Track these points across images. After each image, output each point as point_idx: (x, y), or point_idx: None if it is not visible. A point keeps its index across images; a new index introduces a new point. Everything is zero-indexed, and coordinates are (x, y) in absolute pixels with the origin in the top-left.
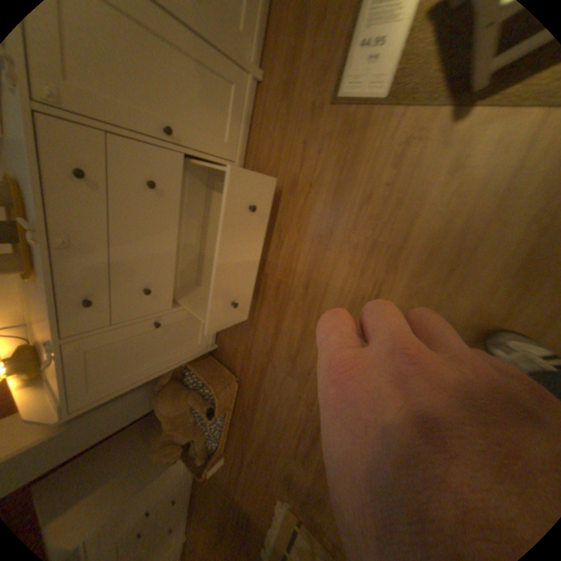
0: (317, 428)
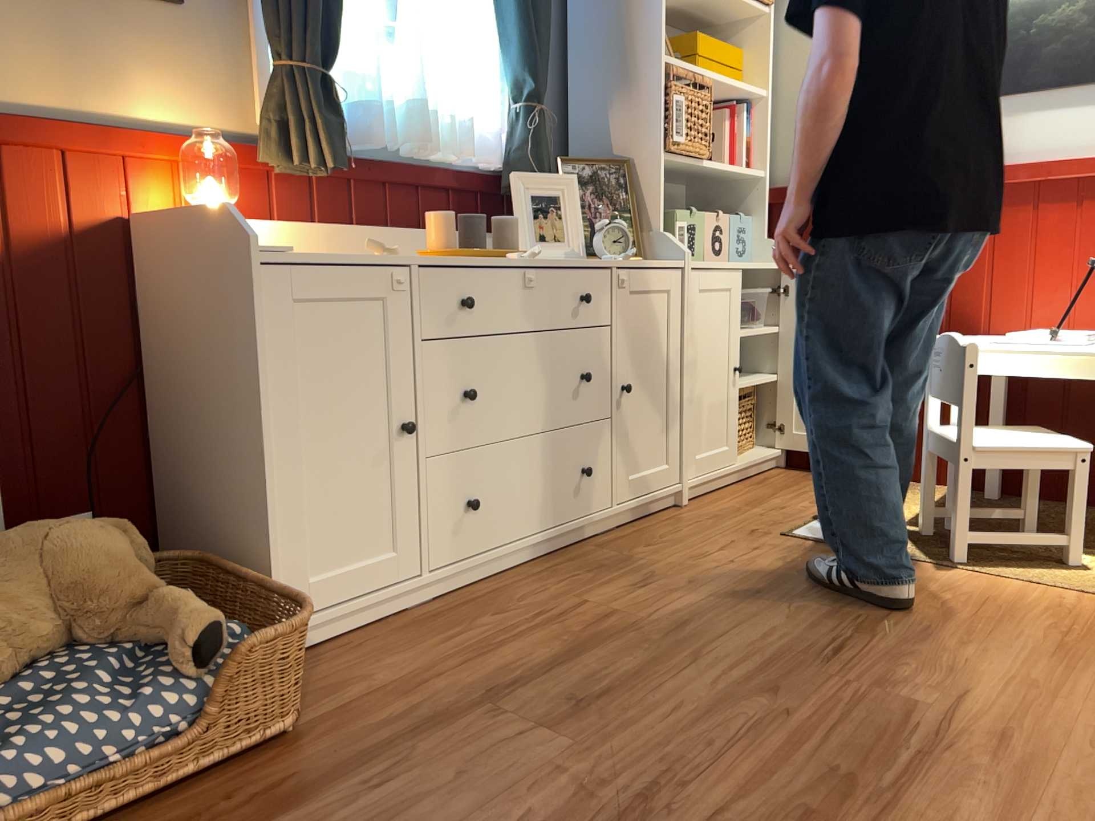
0: None
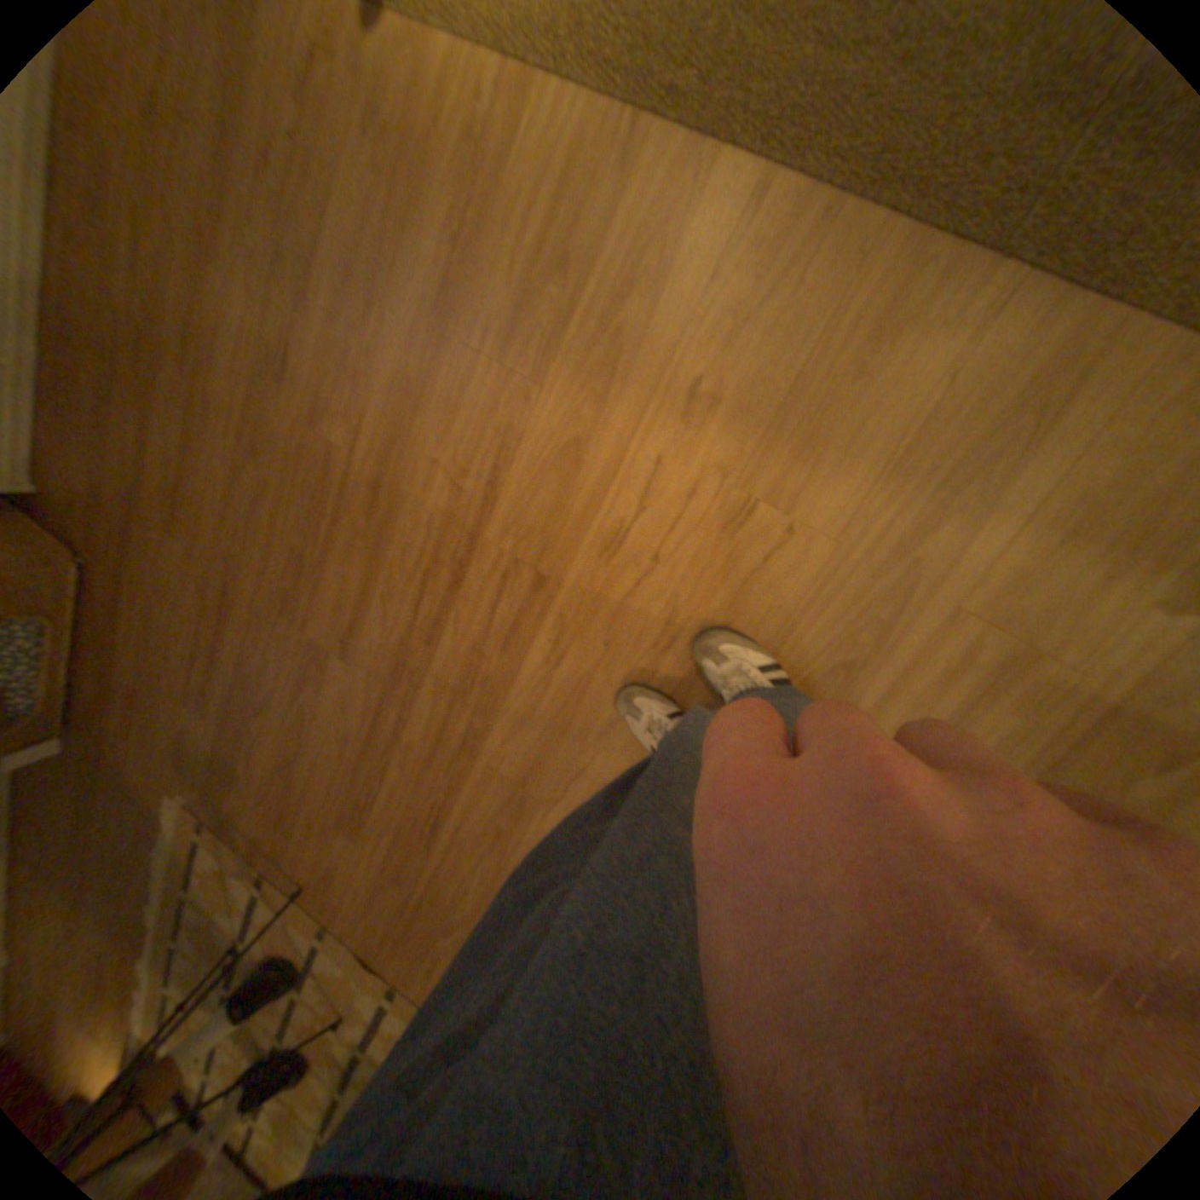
0: (212, 631)
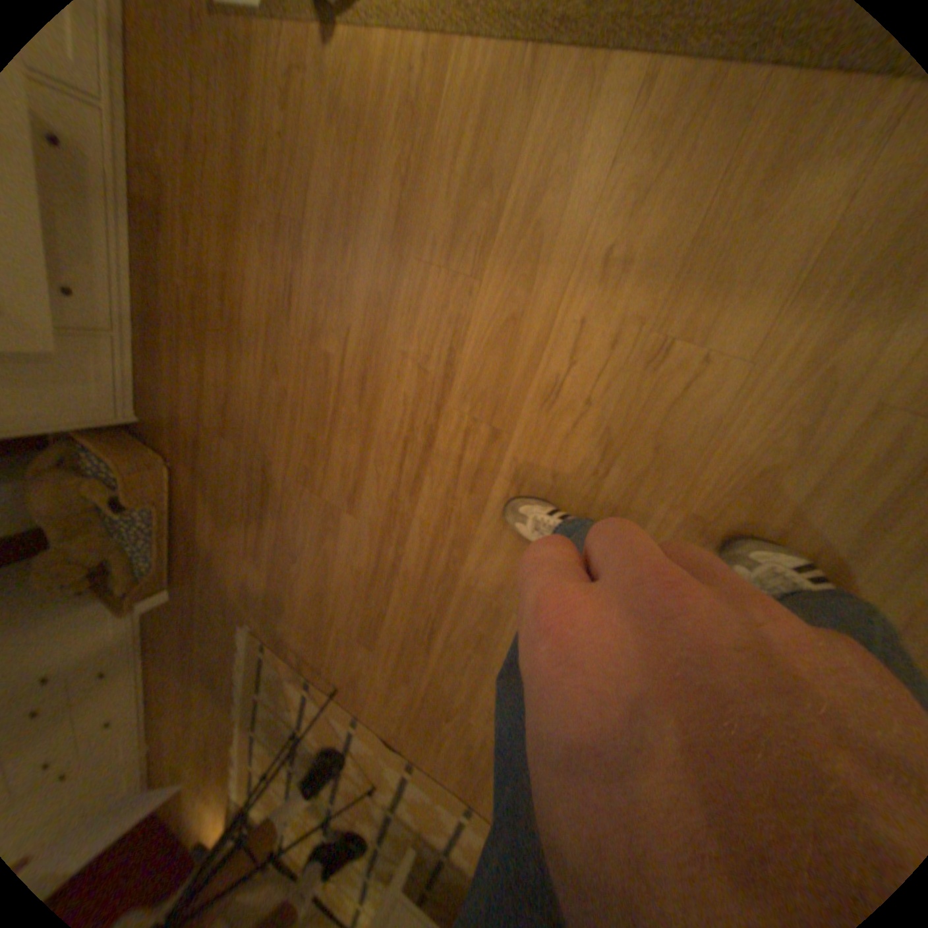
0: (260, 503)
